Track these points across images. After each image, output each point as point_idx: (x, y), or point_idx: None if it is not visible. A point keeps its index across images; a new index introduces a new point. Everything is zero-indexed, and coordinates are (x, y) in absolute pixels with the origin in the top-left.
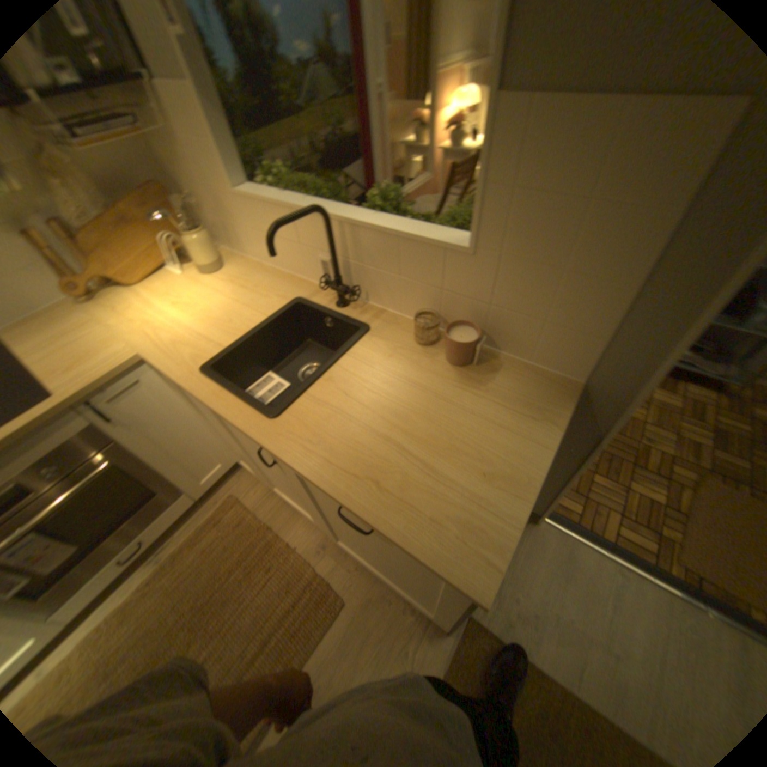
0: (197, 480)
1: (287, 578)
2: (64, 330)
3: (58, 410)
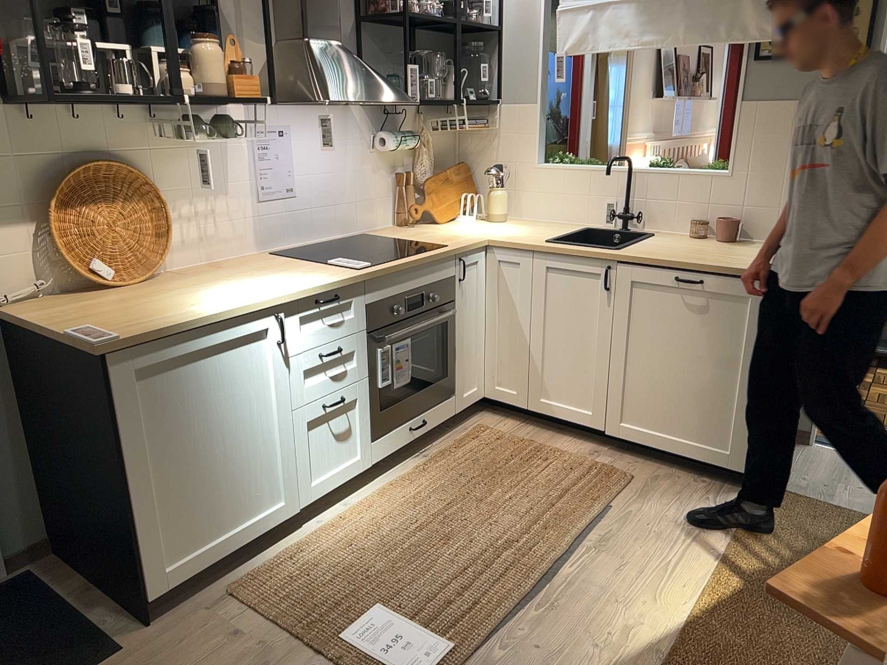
0: (465, 391)
1: (572, 463)
2: (414, 233)
3: (457, 251)
